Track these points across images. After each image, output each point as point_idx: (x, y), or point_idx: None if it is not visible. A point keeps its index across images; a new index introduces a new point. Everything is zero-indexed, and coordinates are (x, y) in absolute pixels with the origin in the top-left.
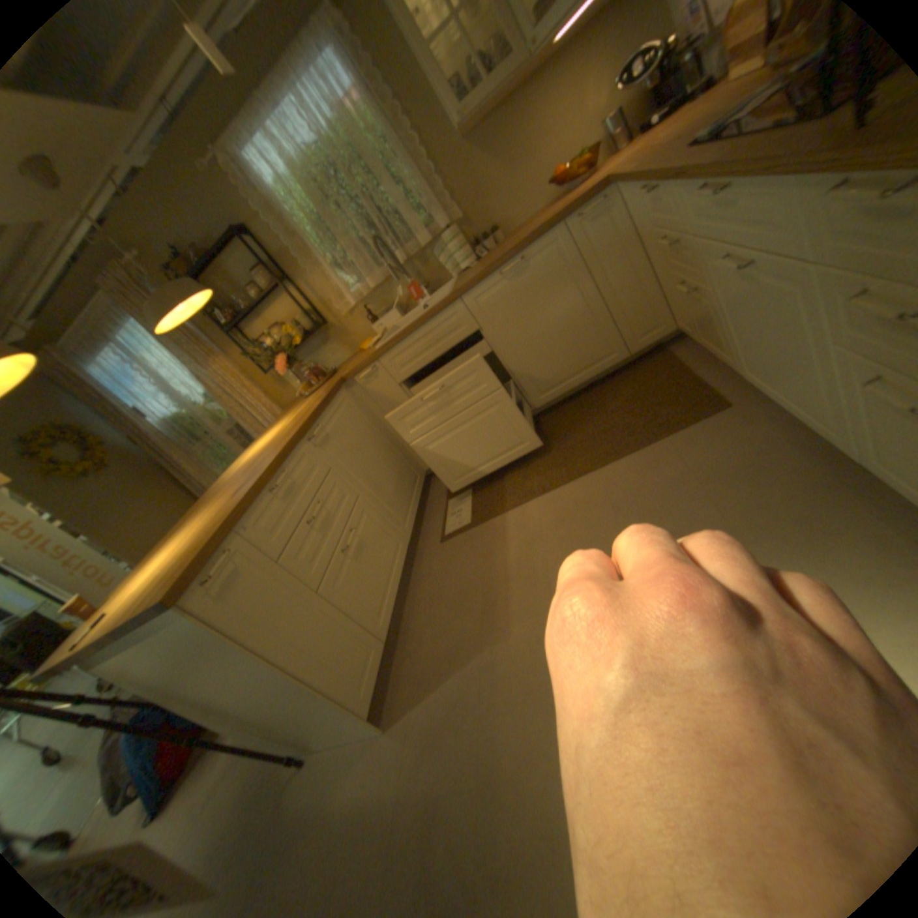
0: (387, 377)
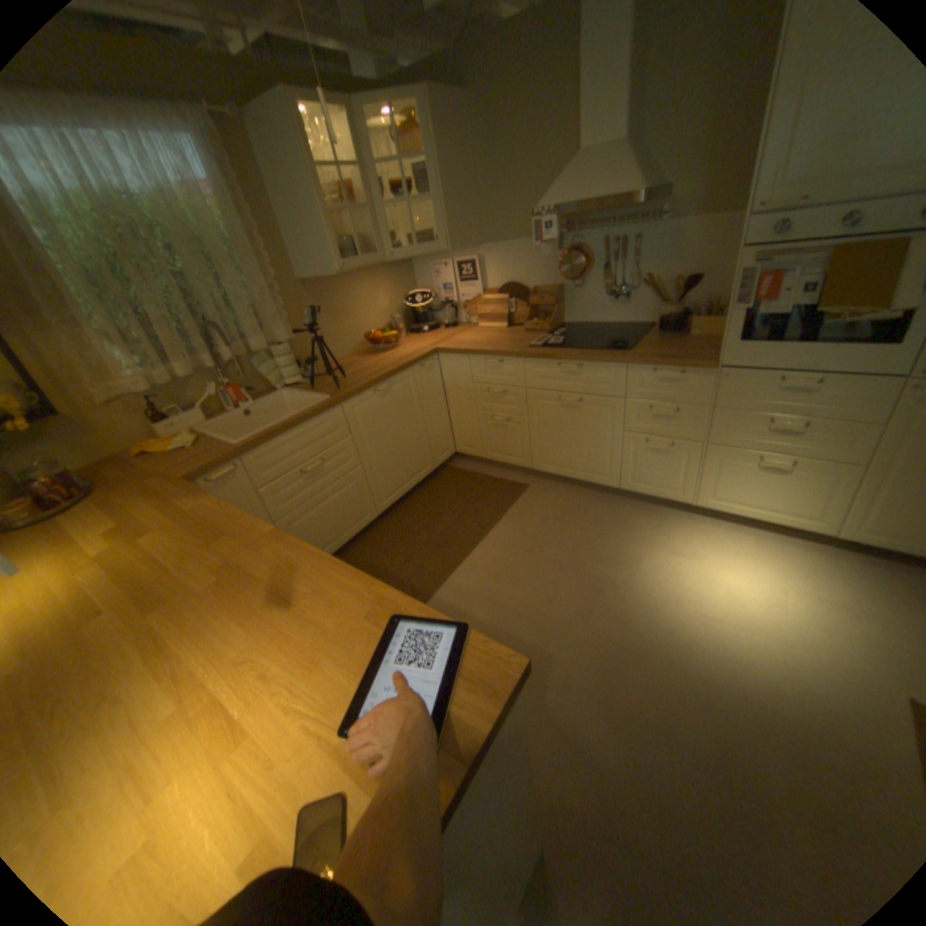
0: (245, 481)
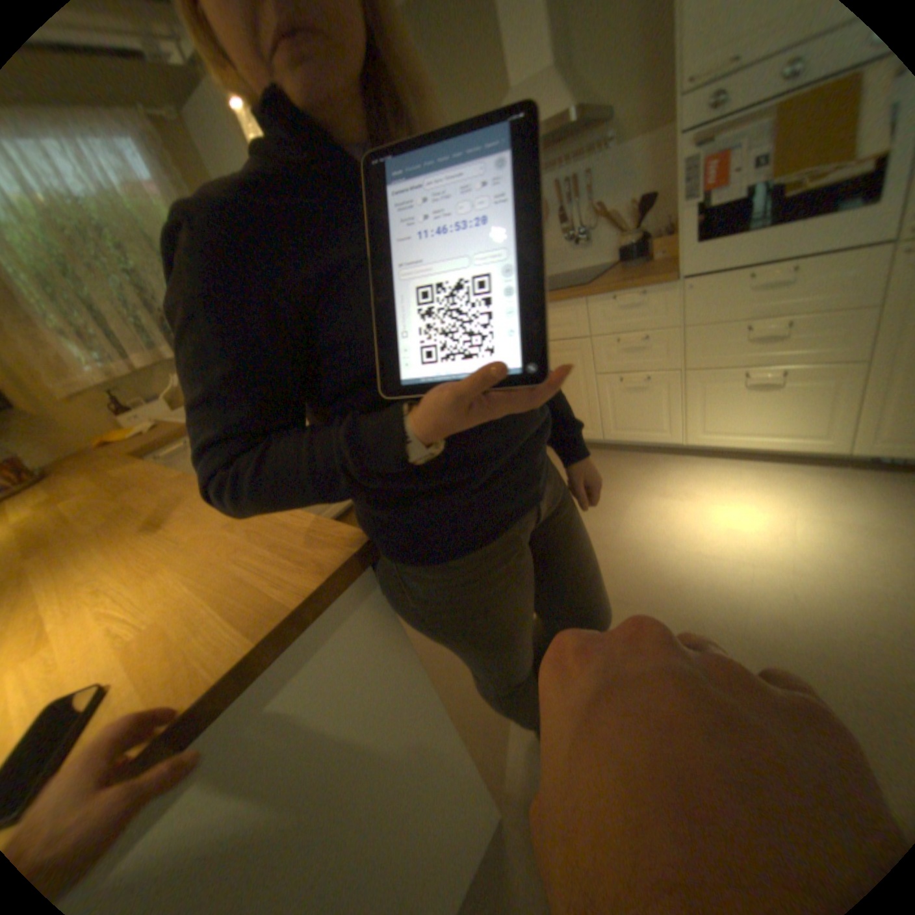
0: None
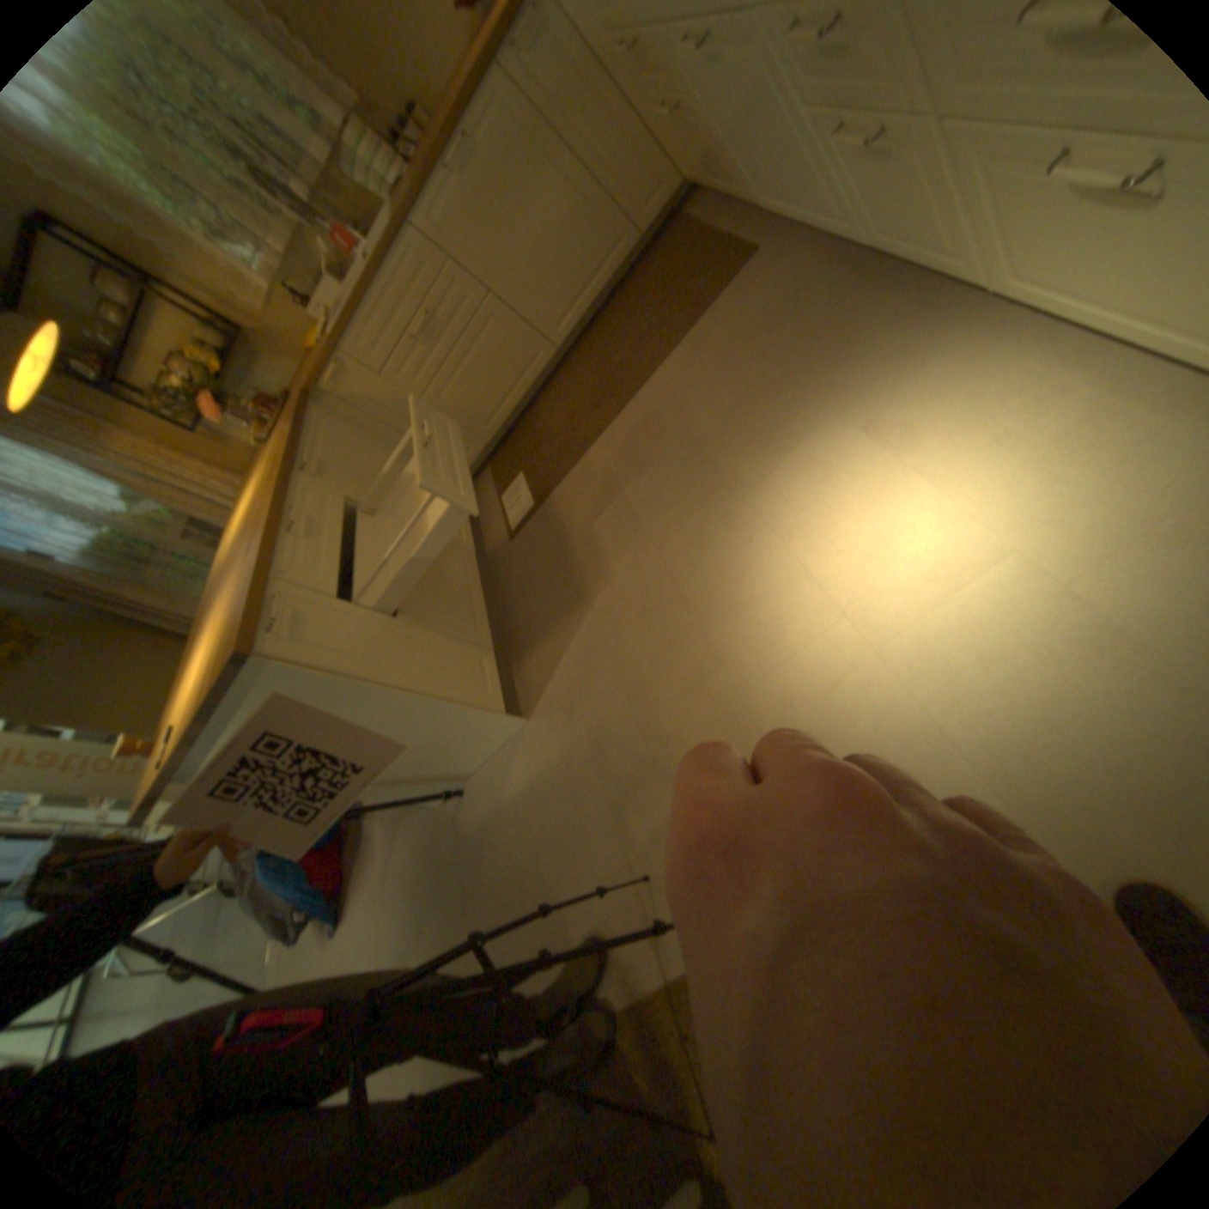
0: (360, 367)
